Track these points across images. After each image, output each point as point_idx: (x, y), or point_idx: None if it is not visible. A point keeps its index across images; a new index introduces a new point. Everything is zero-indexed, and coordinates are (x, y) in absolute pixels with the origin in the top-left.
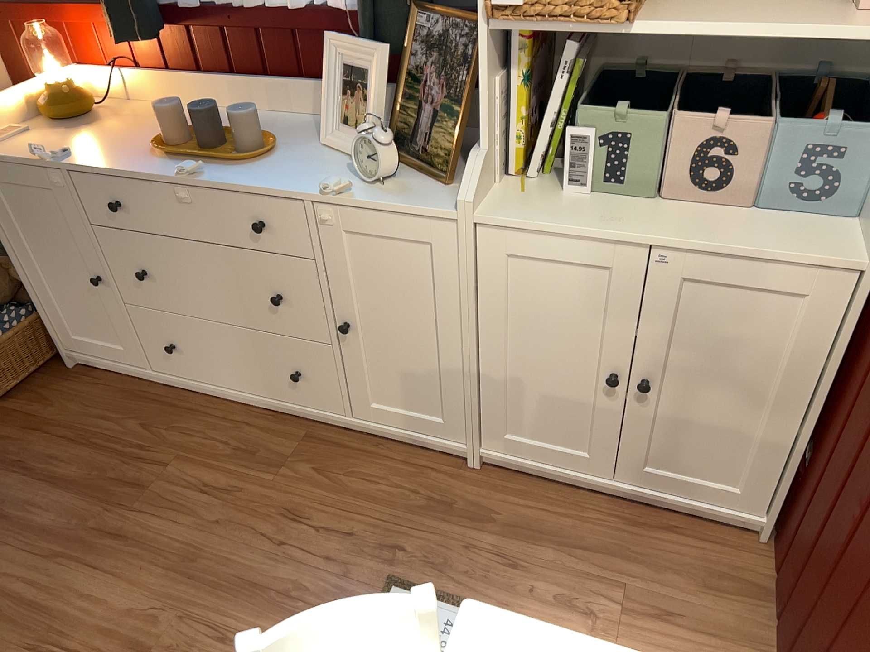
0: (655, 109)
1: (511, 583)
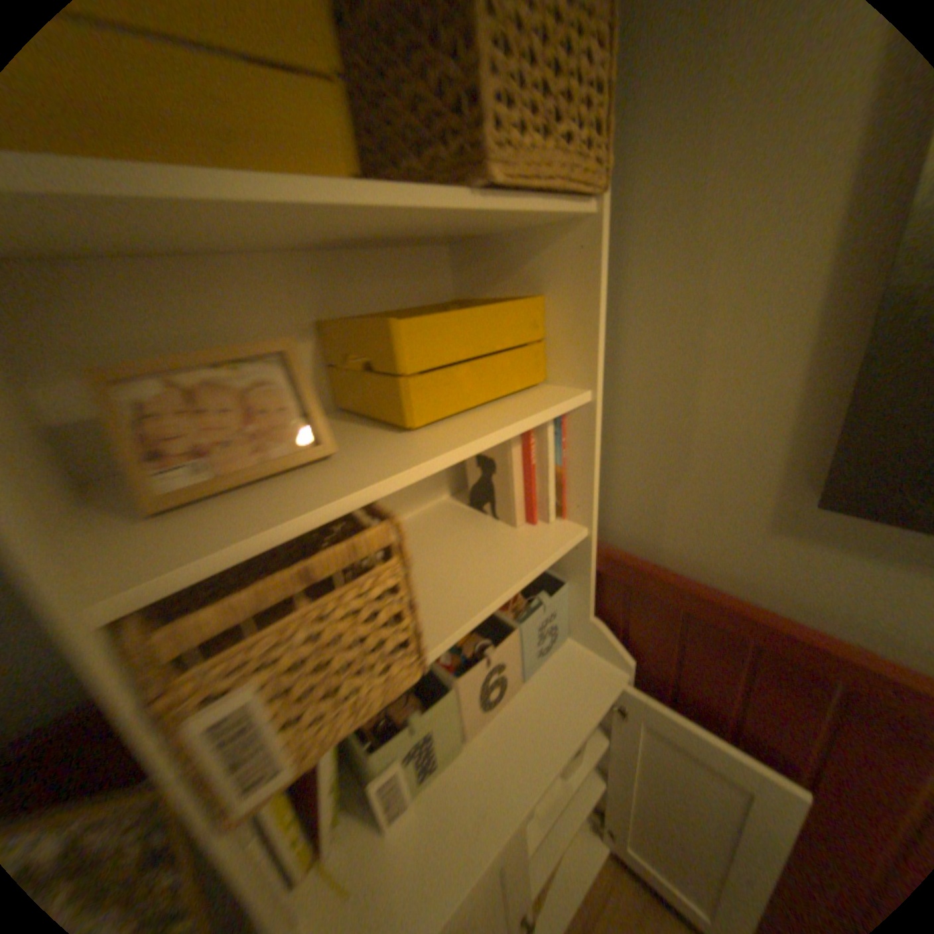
0: (435, 694)
1: None
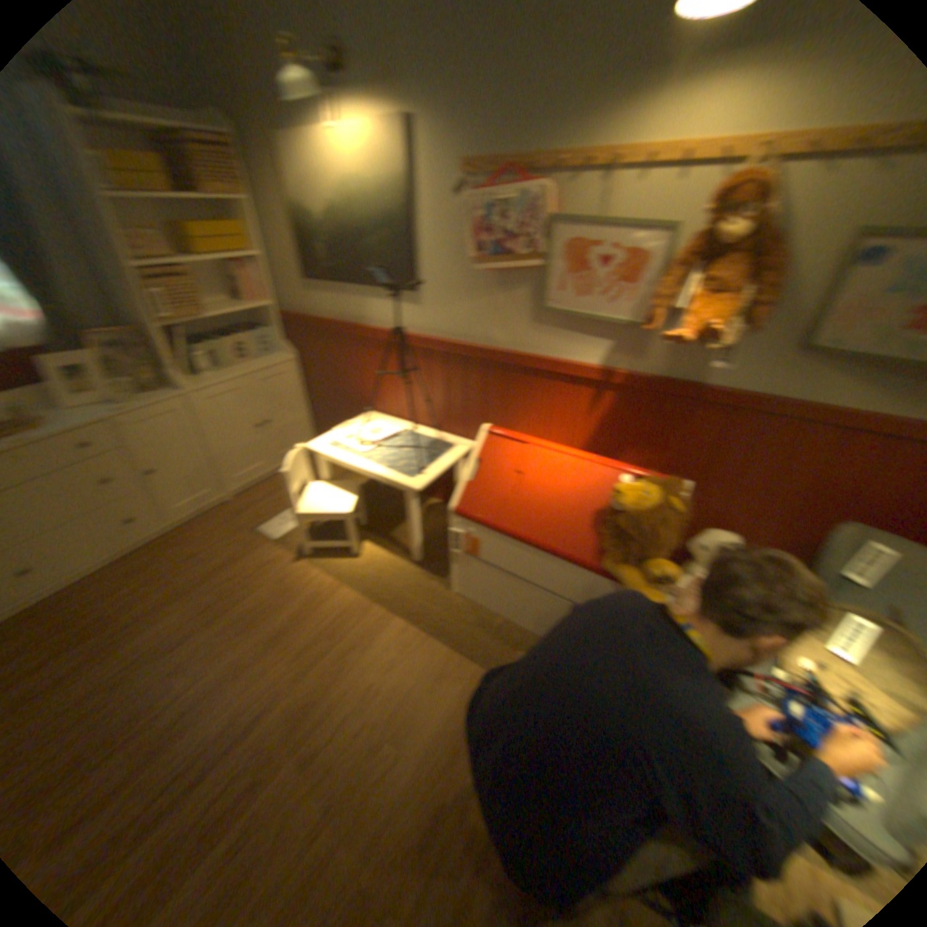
0: (210, 342)
1: (278, 504)
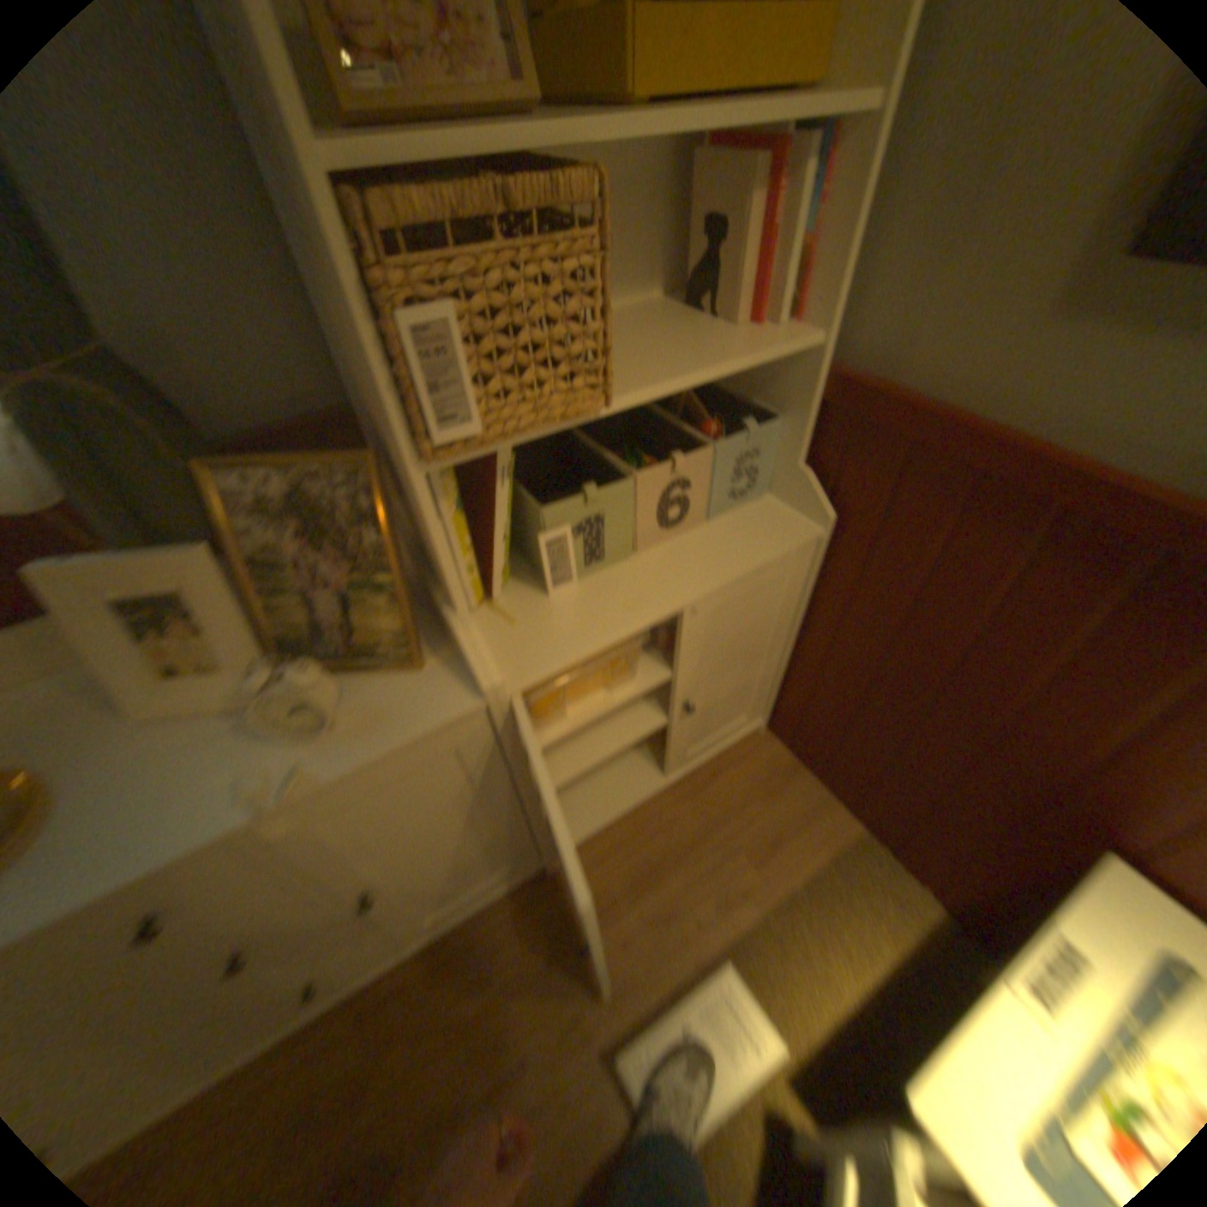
0: (613, 478)
1: (680, 937)
